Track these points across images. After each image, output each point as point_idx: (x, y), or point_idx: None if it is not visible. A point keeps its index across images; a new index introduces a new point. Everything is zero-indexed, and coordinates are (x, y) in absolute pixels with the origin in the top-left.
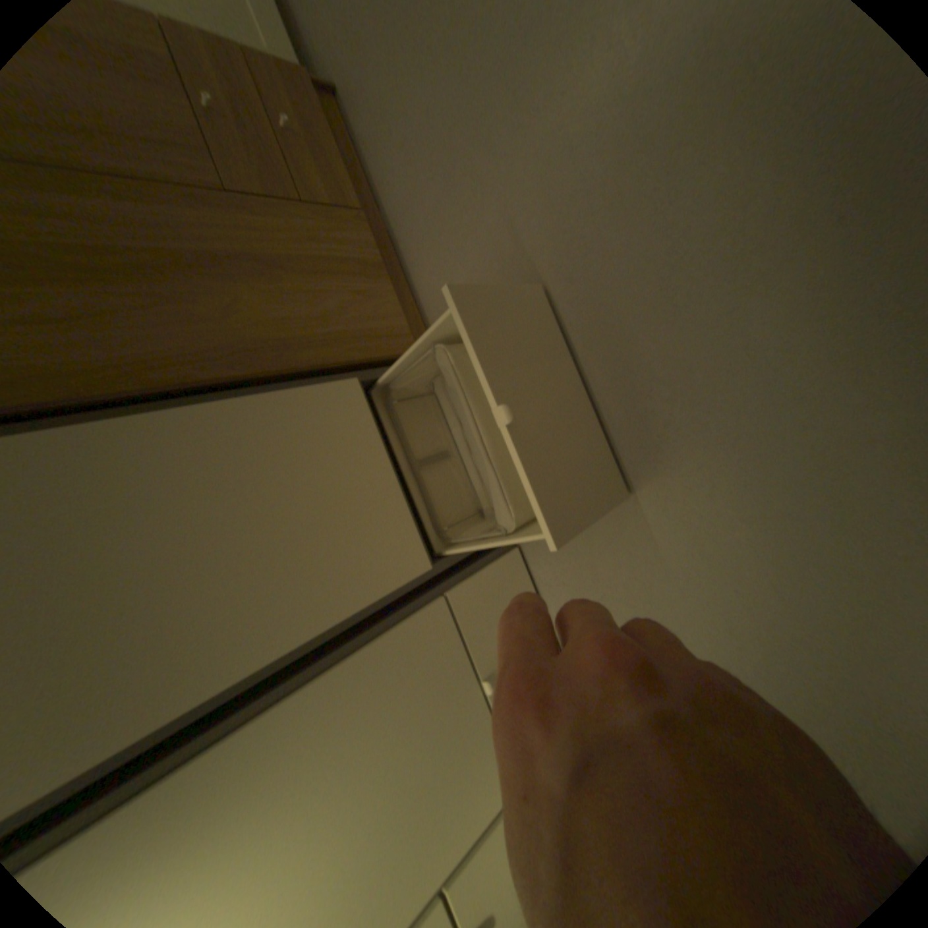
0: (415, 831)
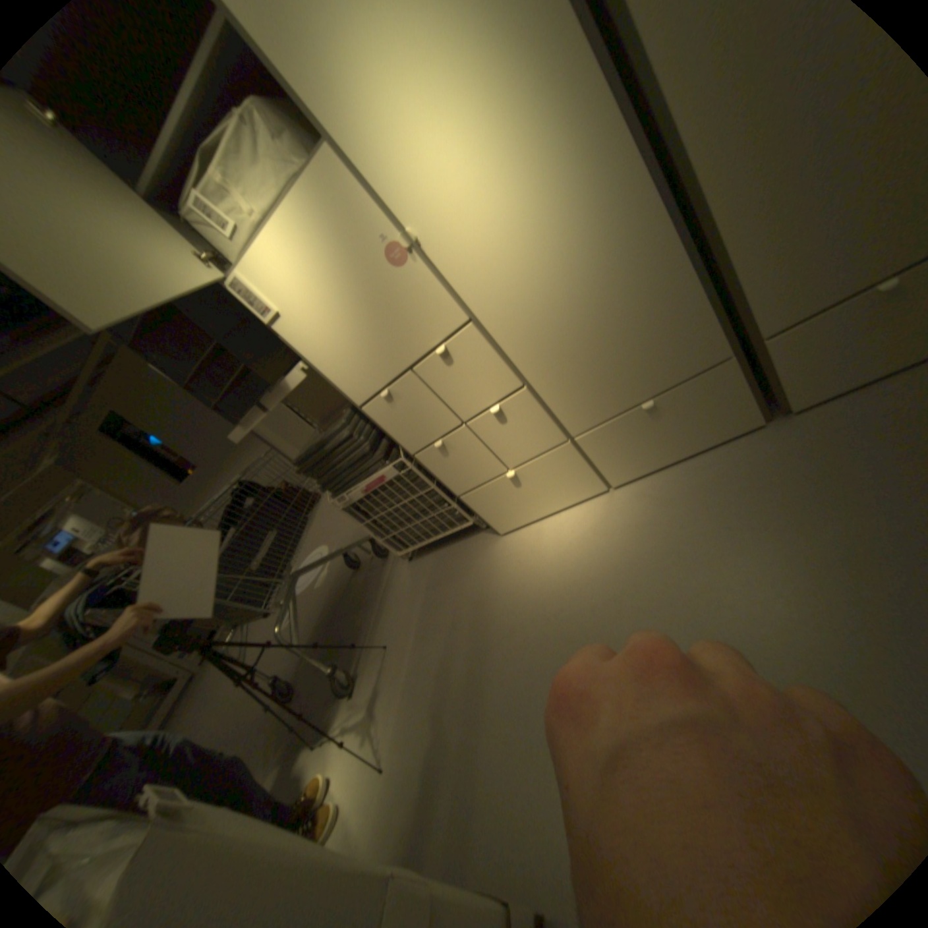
0: (563, 357)
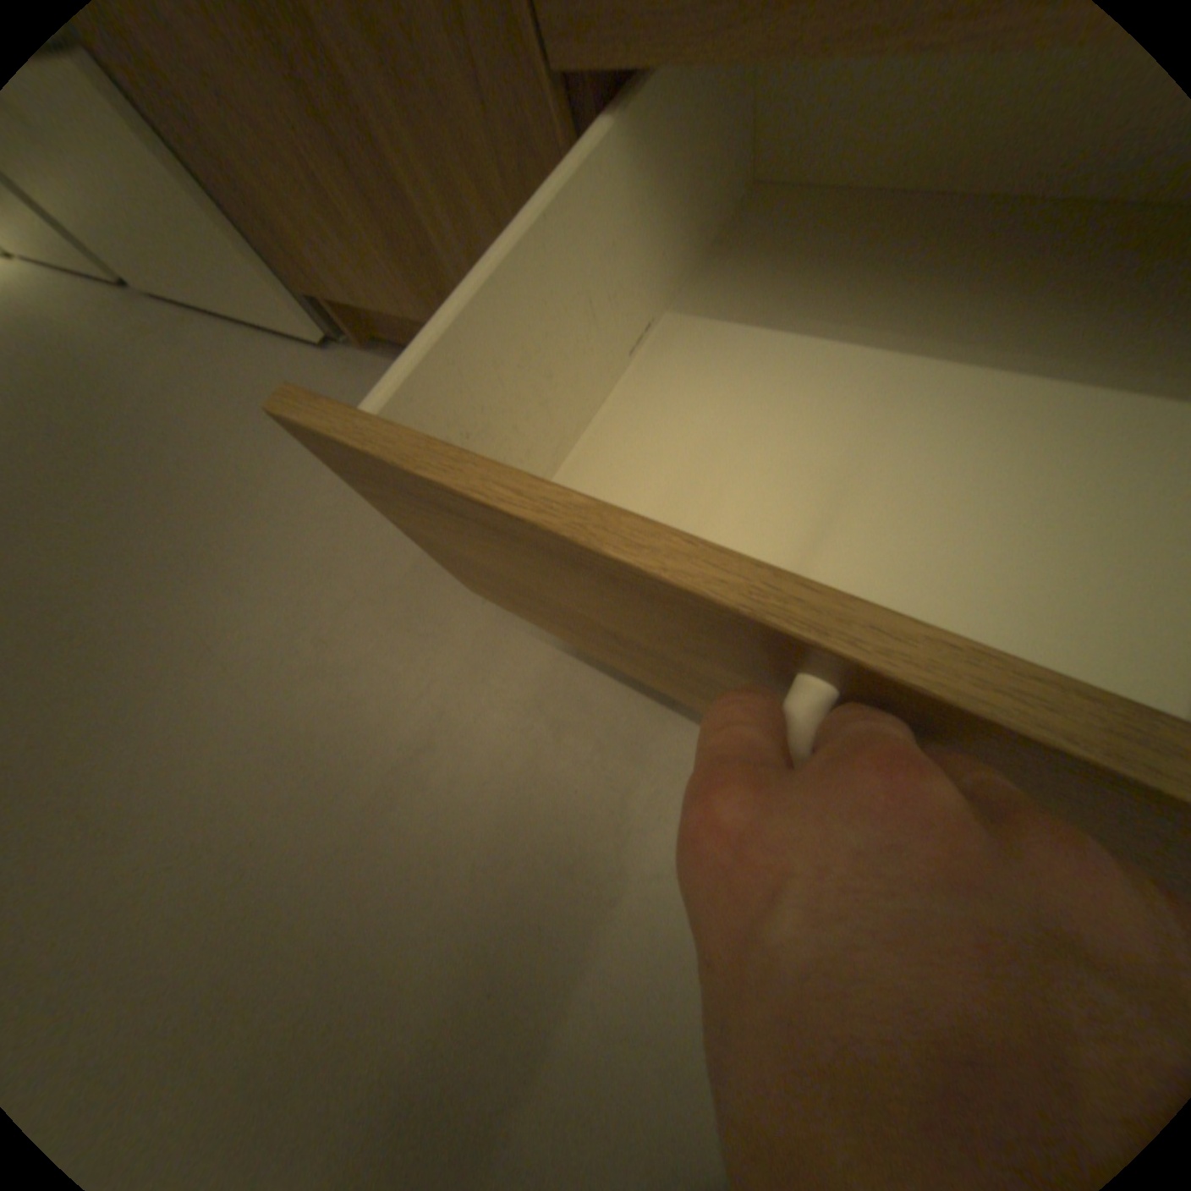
0: None
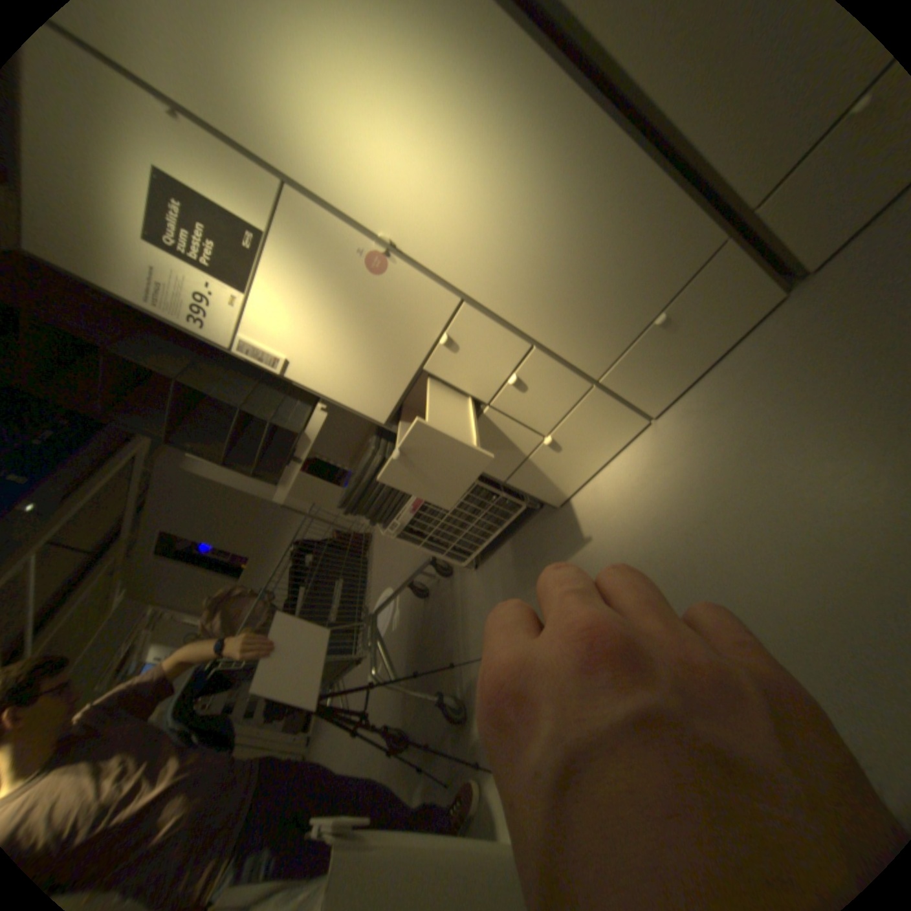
0: (562, 303)
